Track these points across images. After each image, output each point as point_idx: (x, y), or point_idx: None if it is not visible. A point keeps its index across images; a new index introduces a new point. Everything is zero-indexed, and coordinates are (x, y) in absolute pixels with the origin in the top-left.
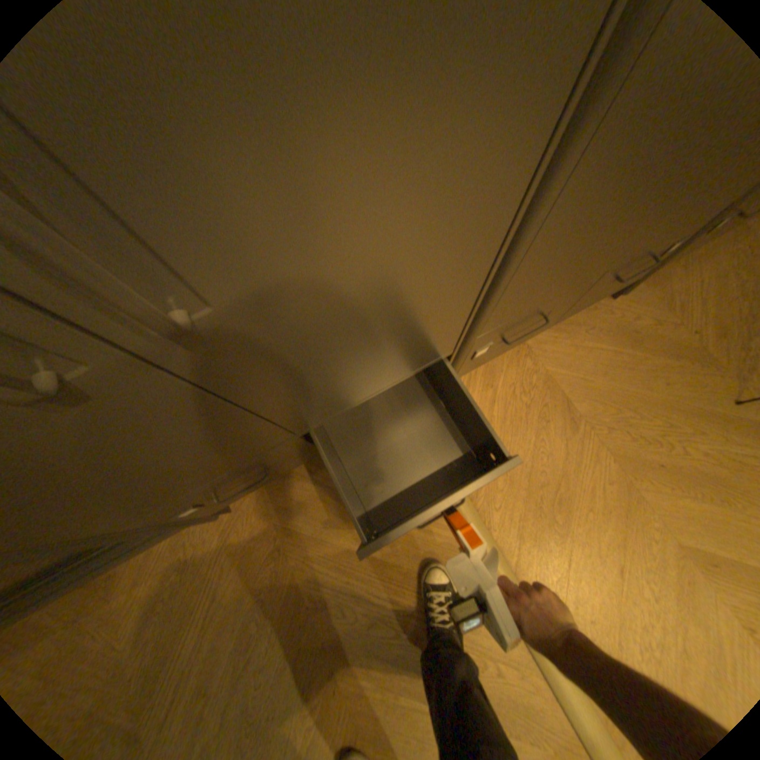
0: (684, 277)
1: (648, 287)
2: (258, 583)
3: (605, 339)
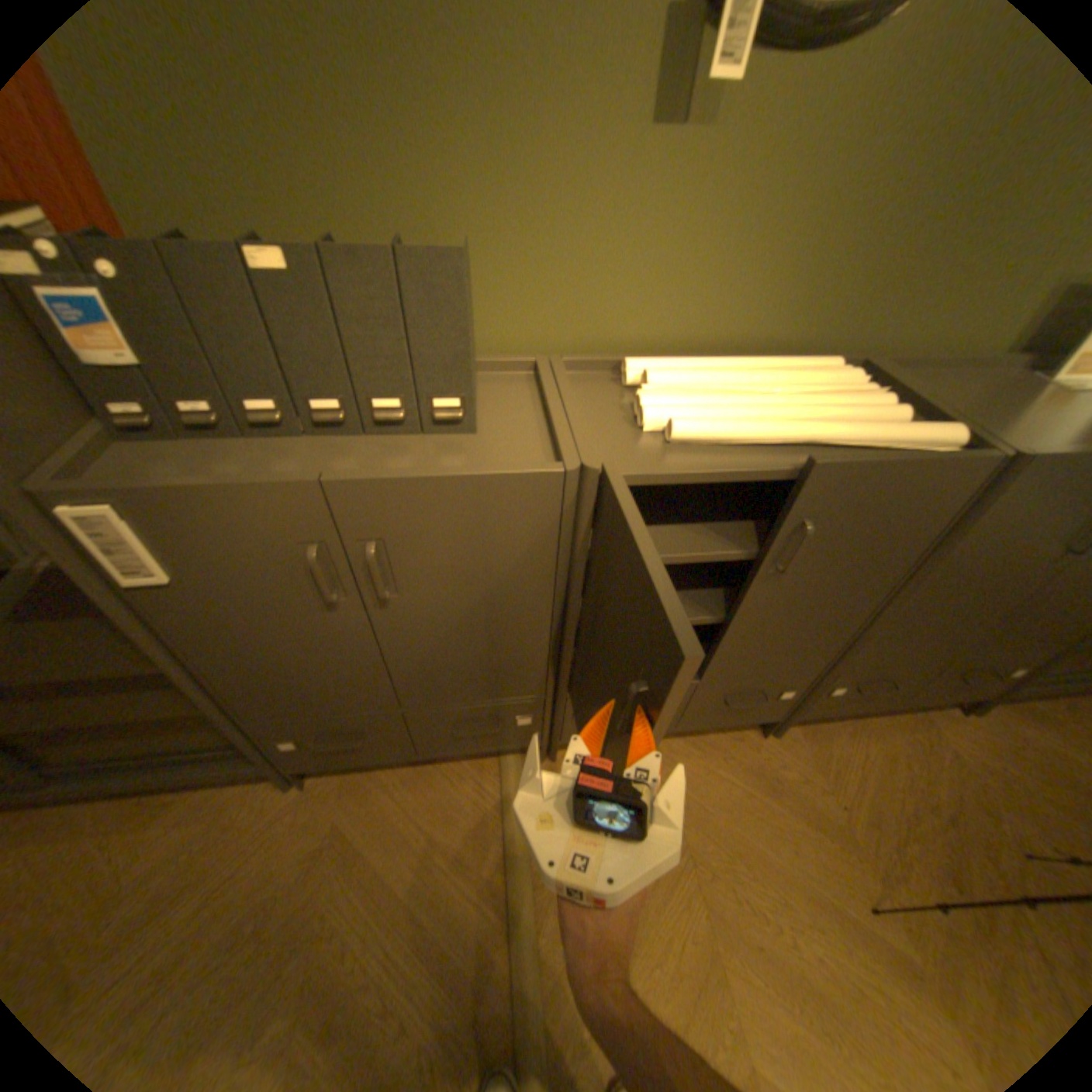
0: (849, 746)
1: (806, 740)
2: (284, 876)
3: (742, 775)
